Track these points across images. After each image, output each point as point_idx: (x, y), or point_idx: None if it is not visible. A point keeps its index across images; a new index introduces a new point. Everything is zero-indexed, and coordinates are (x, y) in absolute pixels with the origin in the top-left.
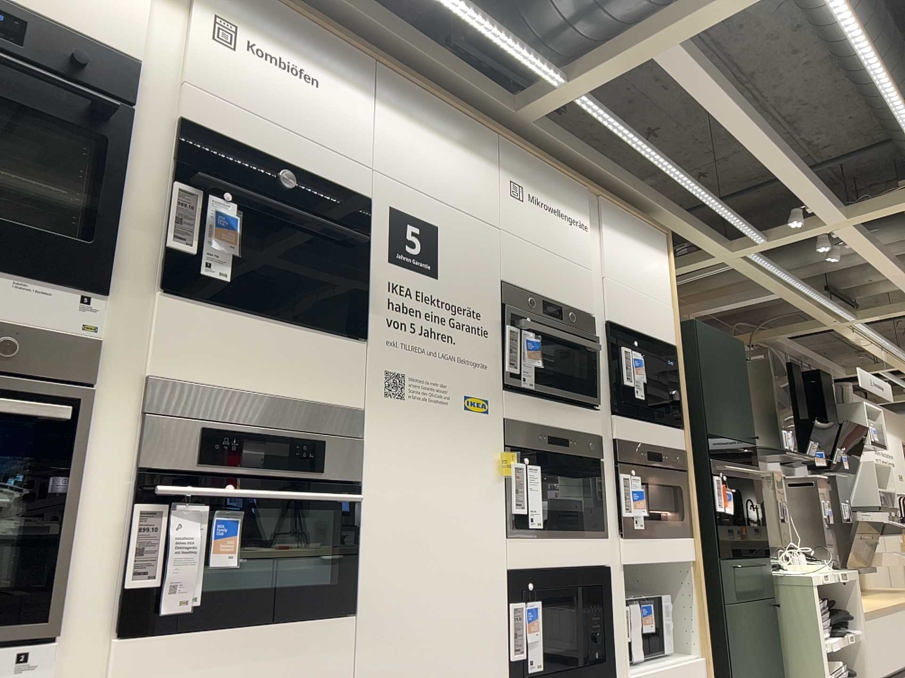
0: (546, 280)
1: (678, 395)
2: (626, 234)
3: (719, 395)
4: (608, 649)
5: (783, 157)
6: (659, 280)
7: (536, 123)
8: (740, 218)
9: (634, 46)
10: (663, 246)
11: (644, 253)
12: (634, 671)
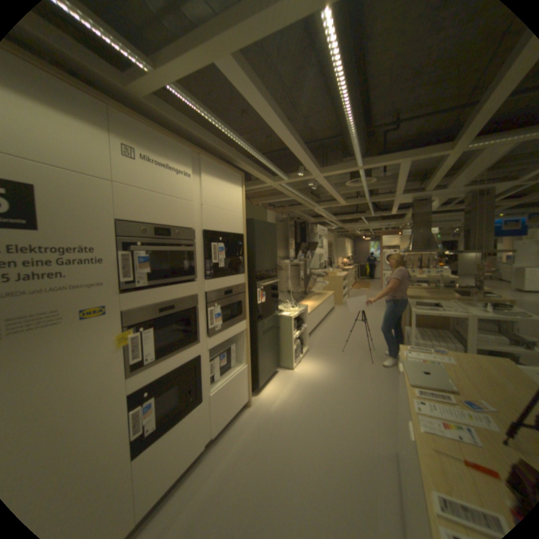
0: (156, 214)
1: (242, 259)
2: (217, 178)
3: (263, 252)
4: (197, 393)
5: (297, 144)
6: (236, 202)
7: (146, 100)
8: (278, 169)
9: (197, 48)
10: (239, 183)
11: (228, 188)
12: (213, 390)
